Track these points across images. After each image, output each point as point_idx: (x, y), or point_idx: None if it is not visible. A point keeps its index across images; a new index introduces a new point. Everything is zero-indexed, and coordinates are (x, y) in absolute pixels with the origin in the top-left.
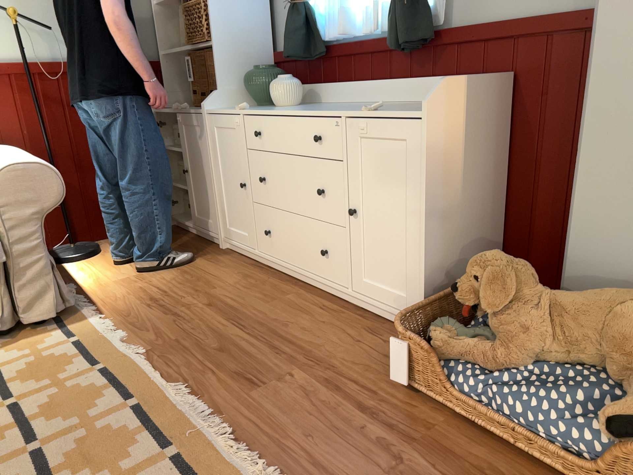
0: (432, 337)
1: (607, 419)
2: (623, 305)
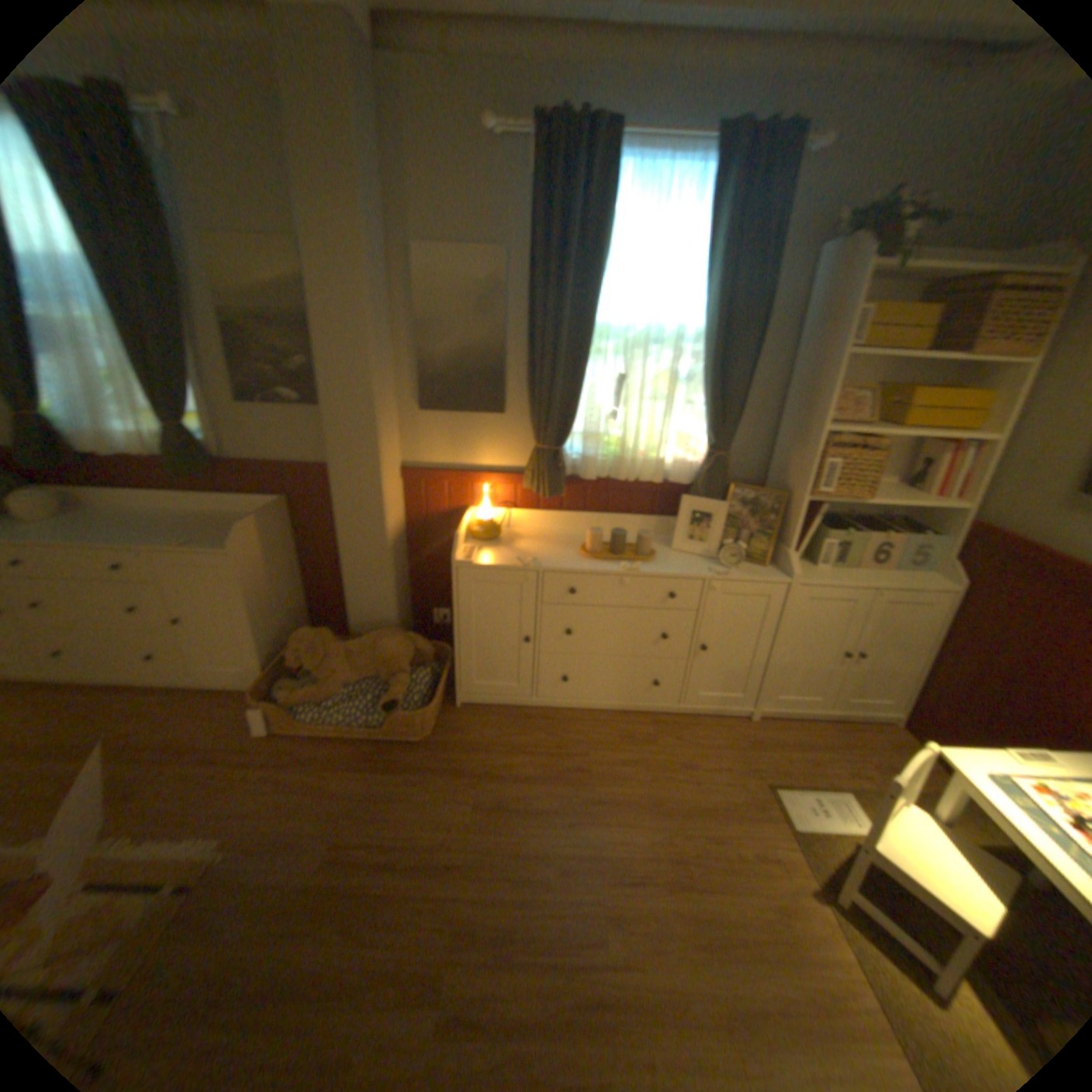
0: (275, 700)
1: (379, 708)
2: (378, 644)
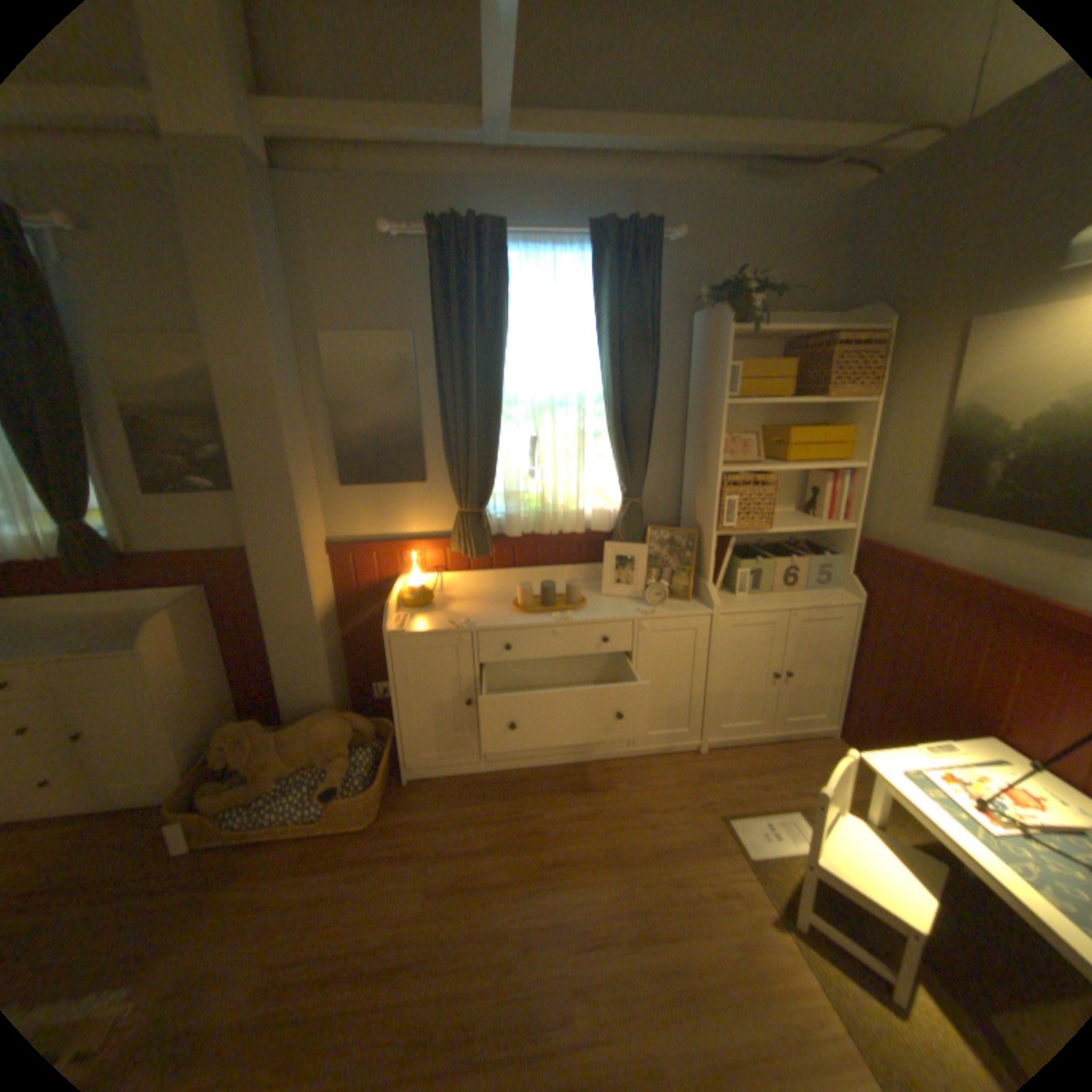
0: (198, 807)
1: (316, 798)
2: (313, 728)
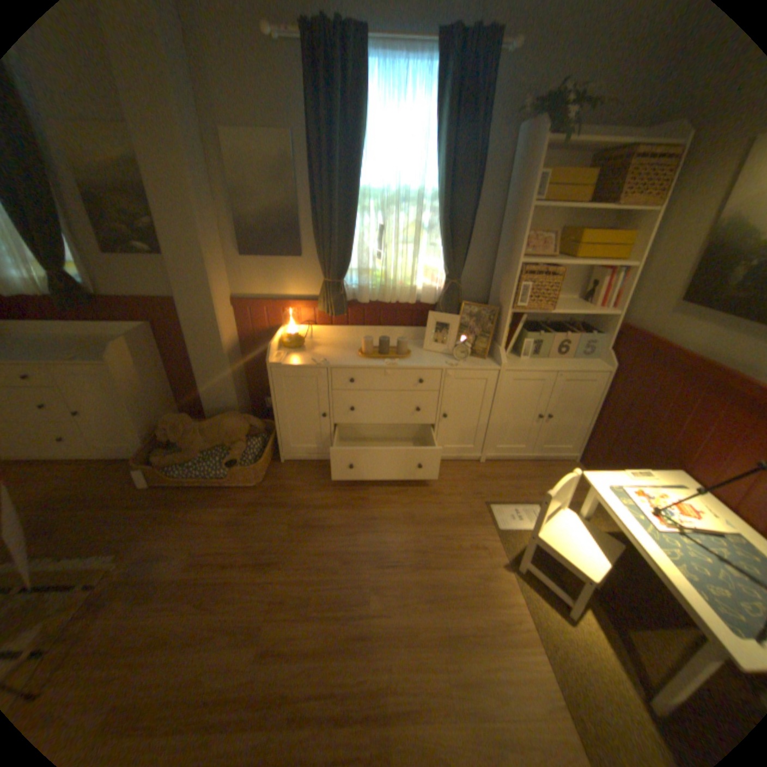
0: (152, 463)
1: (224, 465)
2: (223, 422)
